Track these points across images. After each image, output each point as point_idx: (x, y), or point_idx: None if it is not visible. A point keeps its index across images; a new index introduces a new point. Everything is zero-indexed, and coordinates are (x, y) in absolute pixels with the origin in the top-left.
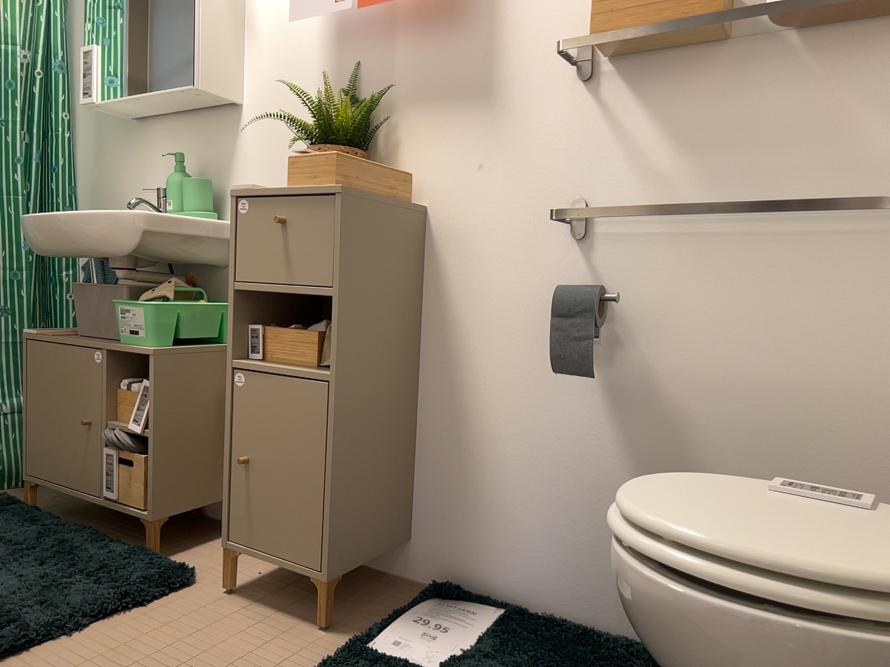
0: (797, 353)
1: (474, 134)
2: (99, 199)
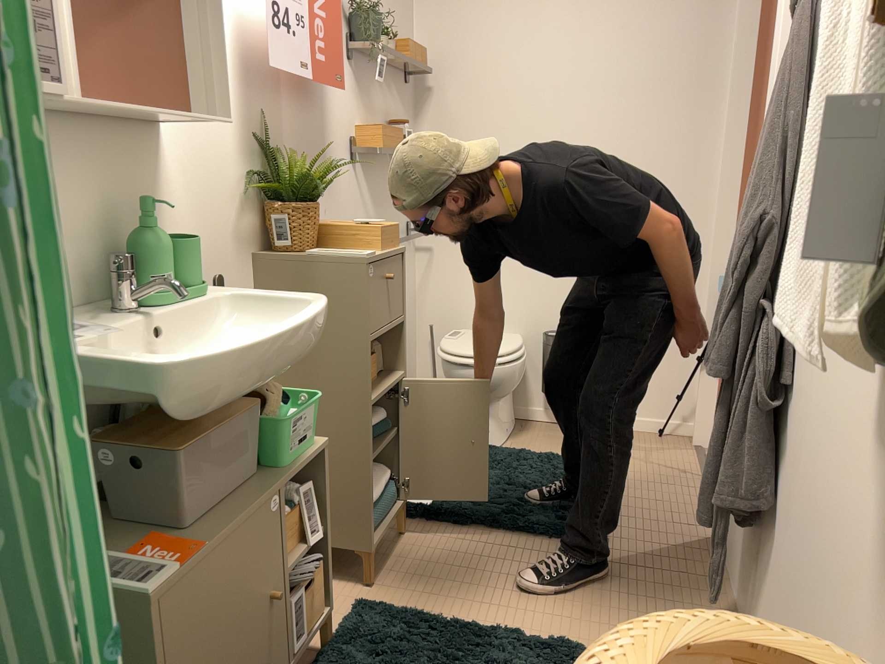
0: None
1: (326, 194)
2: None
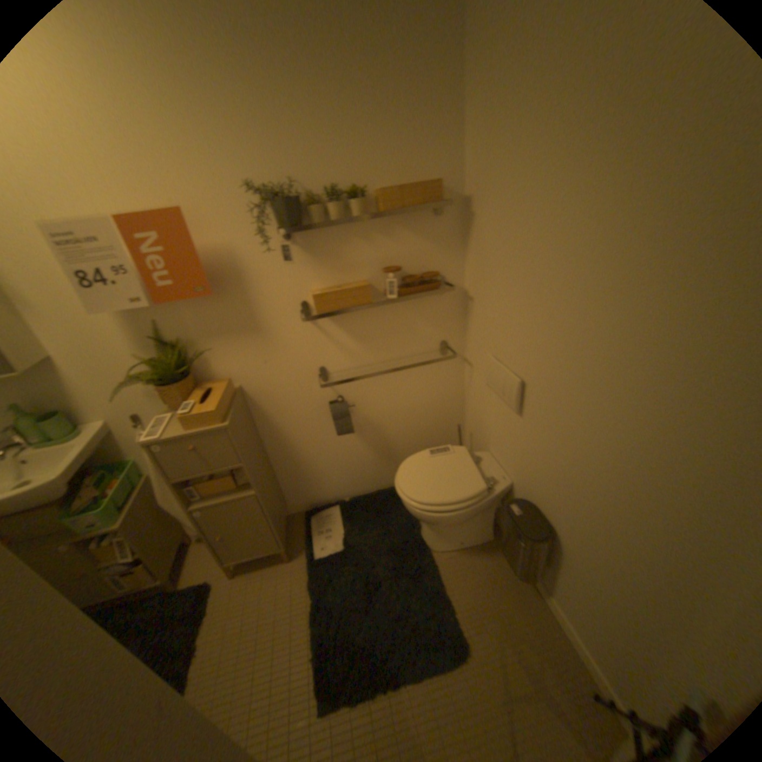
0: (411, 397)
1: (257, 348)
2: None
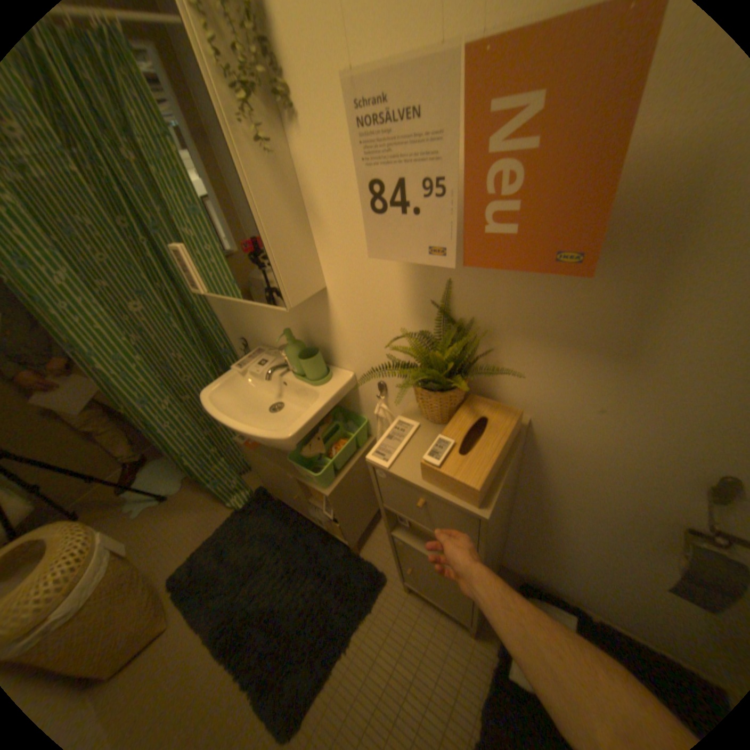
0: None
1: (602, 383)
2: (232, 322)
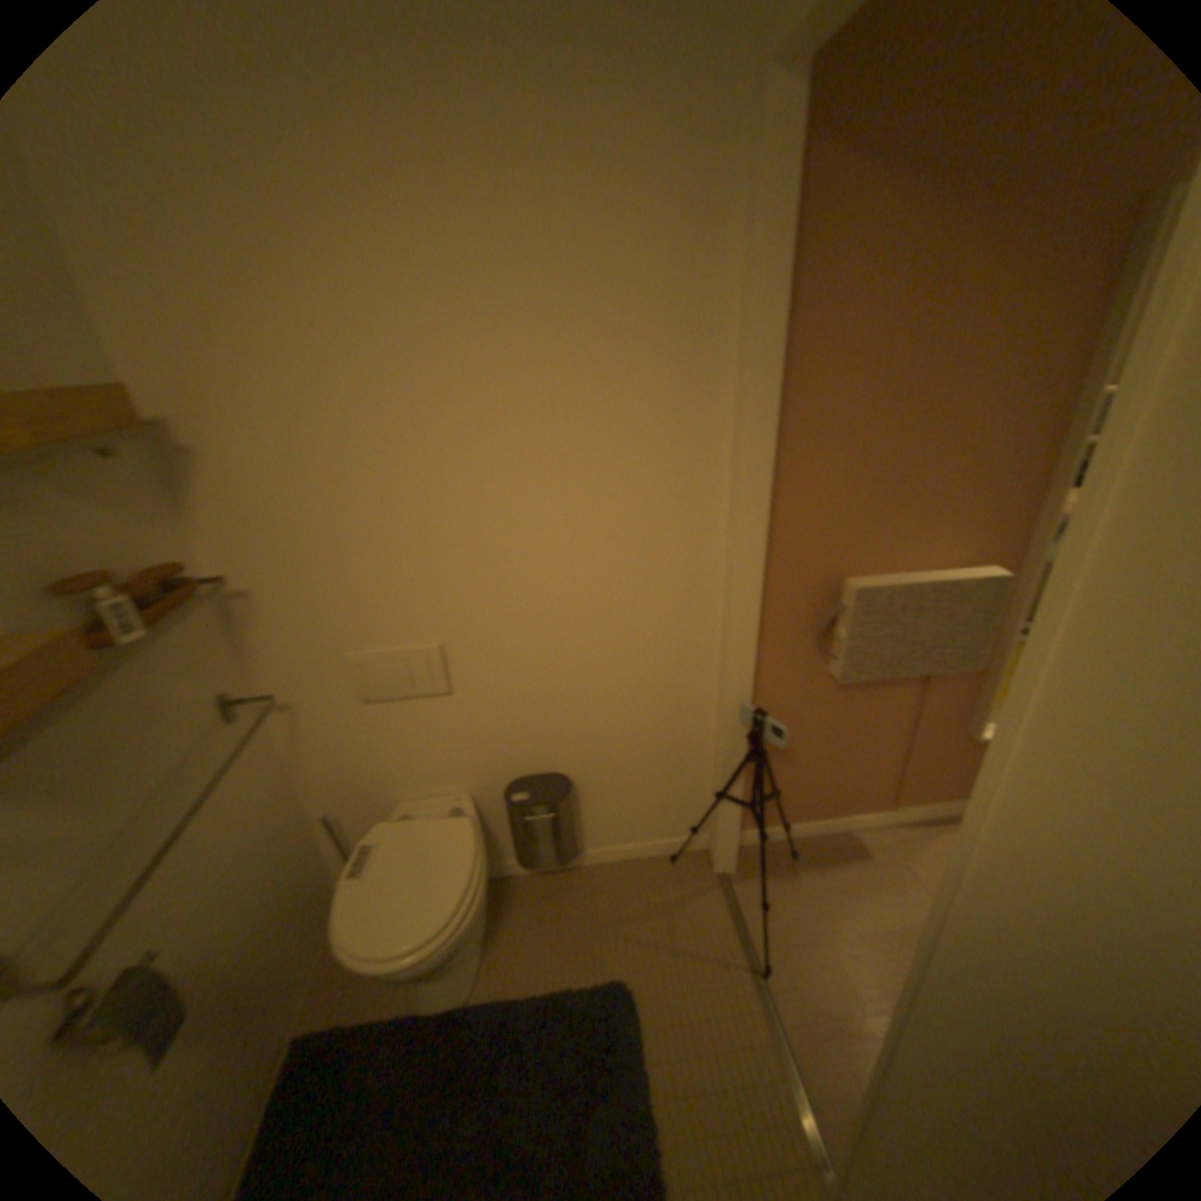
0: (219, 845)
1: None
2: None
